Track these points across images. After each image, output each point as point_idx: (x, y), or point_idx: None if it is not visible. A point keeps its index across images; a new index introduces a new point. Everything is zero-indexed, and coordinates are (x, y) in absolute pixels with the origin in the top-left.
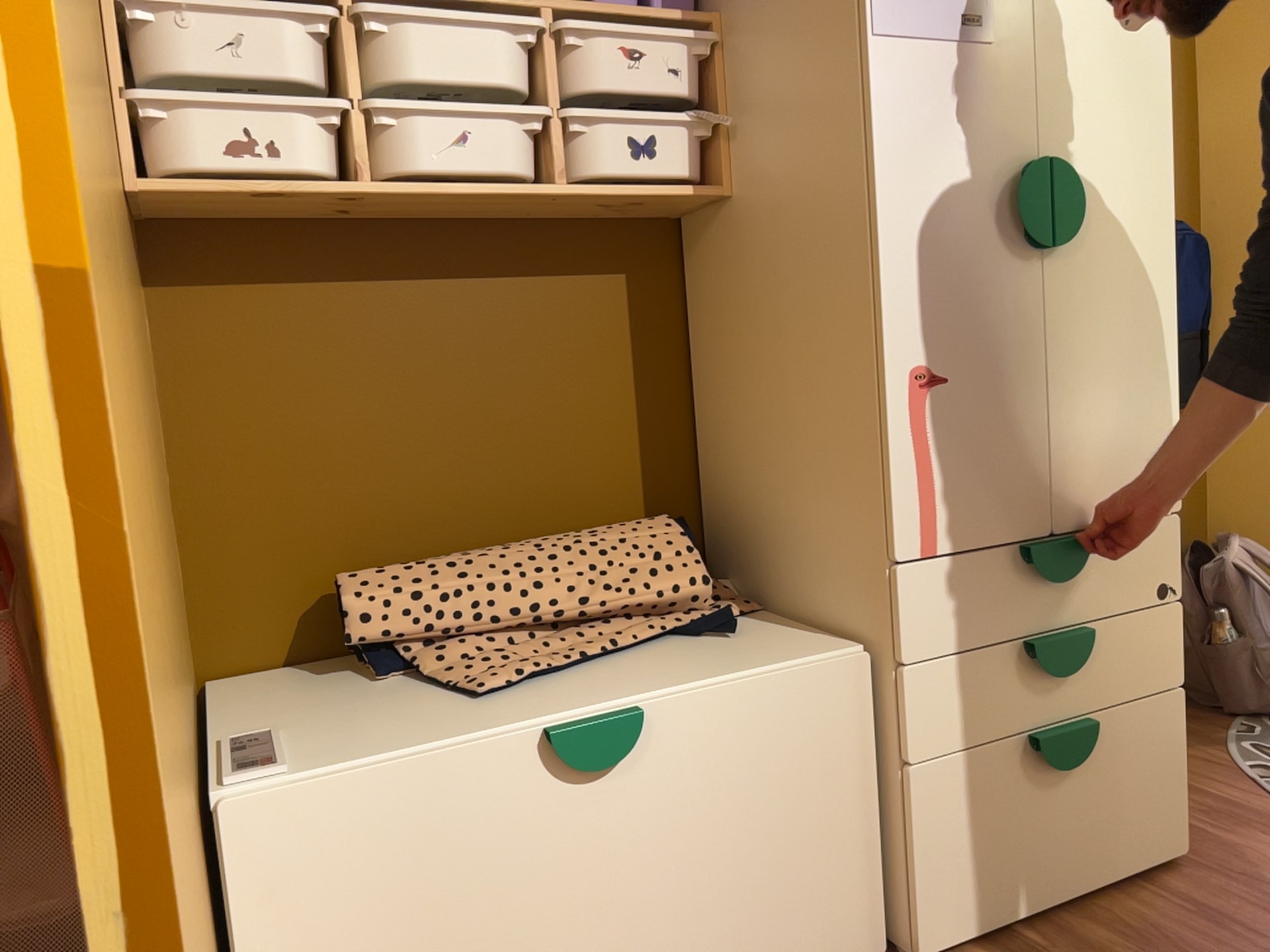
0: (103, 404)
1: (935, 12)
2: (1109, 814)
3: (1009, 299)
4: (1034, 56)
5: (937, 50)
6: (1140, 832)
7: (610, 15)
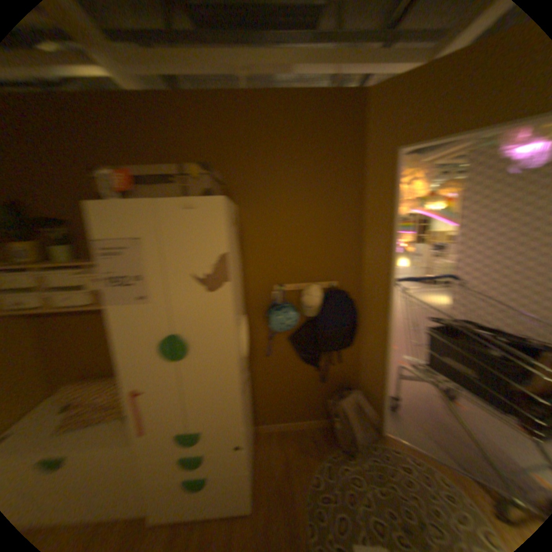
0: None
1: (122, 298)
2: (213, 503)
3: (160, 374)
4: (164, 306)
5: (124, 308)
6: (226, 508)
7: None
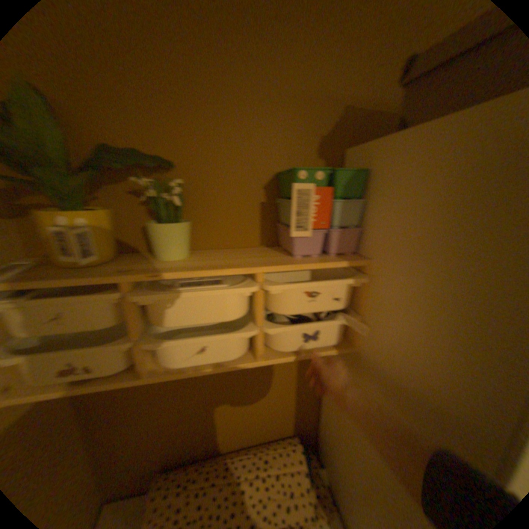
0: None
1: None
2: None
3: None
4: None
5: None
6: None
7: (301, 266)
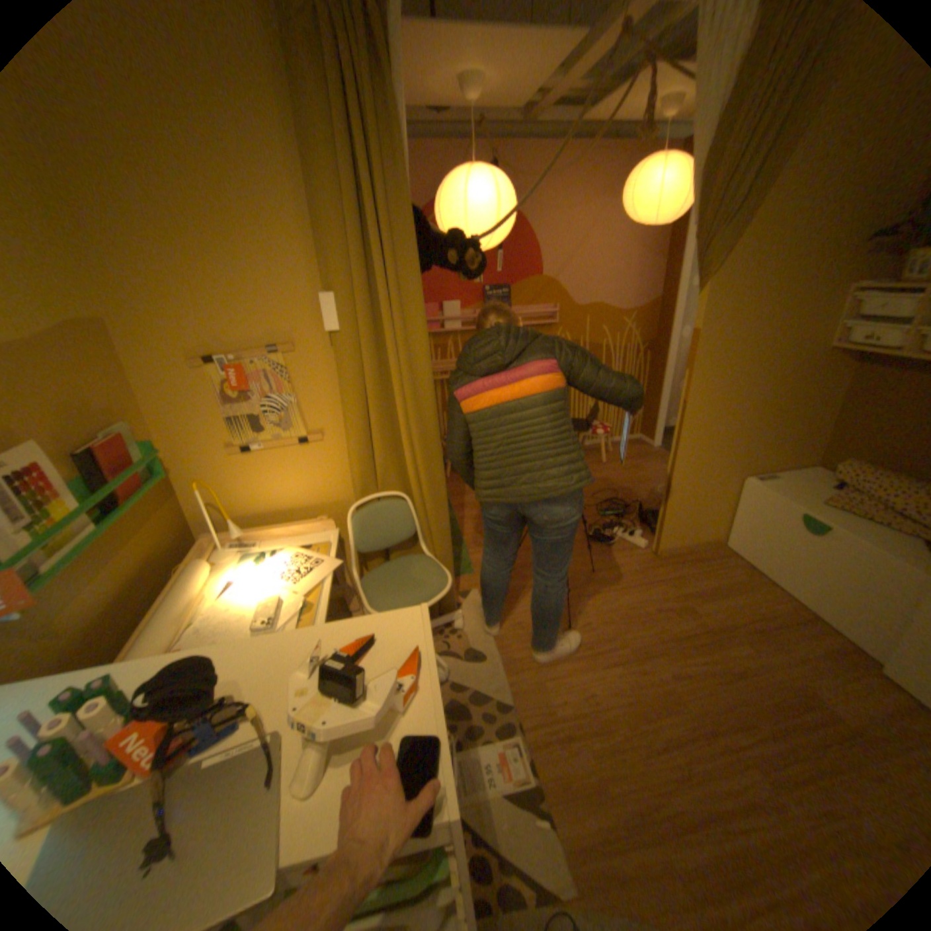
0: (693, 413)
1: None
2: None
3: None
4: None
5: None
6: None
7: None
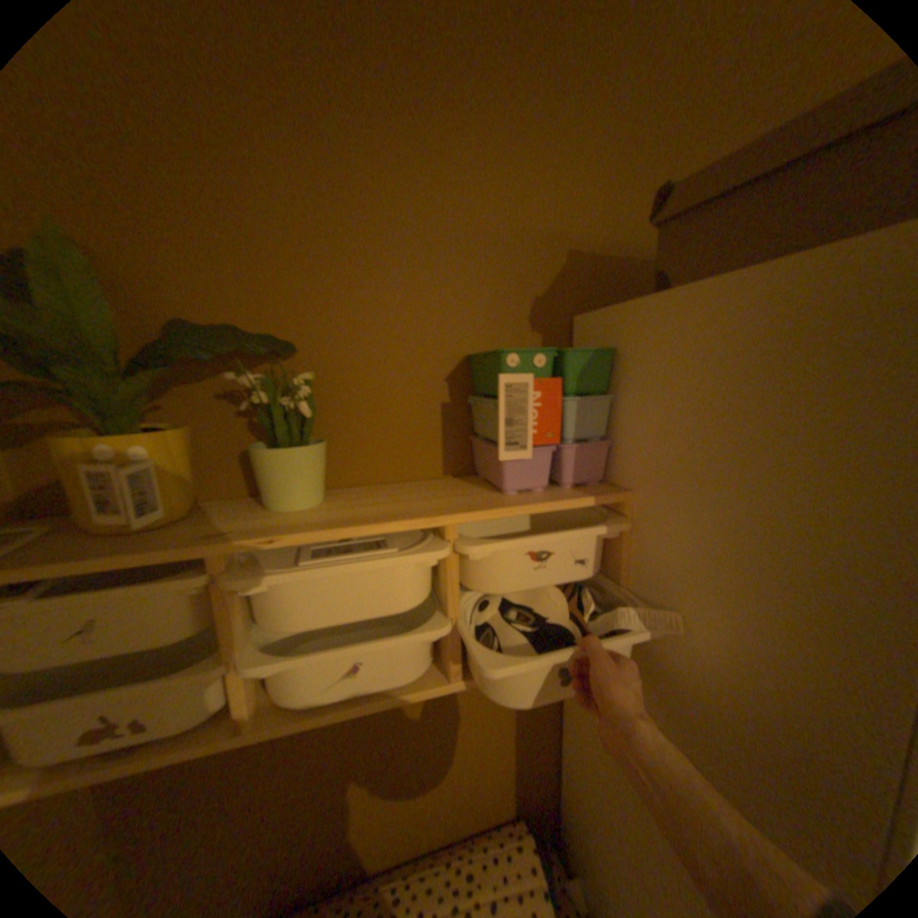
0: None
1: None
2: None
3: None
4: None
5: None
6: None
7: (518, 509)
